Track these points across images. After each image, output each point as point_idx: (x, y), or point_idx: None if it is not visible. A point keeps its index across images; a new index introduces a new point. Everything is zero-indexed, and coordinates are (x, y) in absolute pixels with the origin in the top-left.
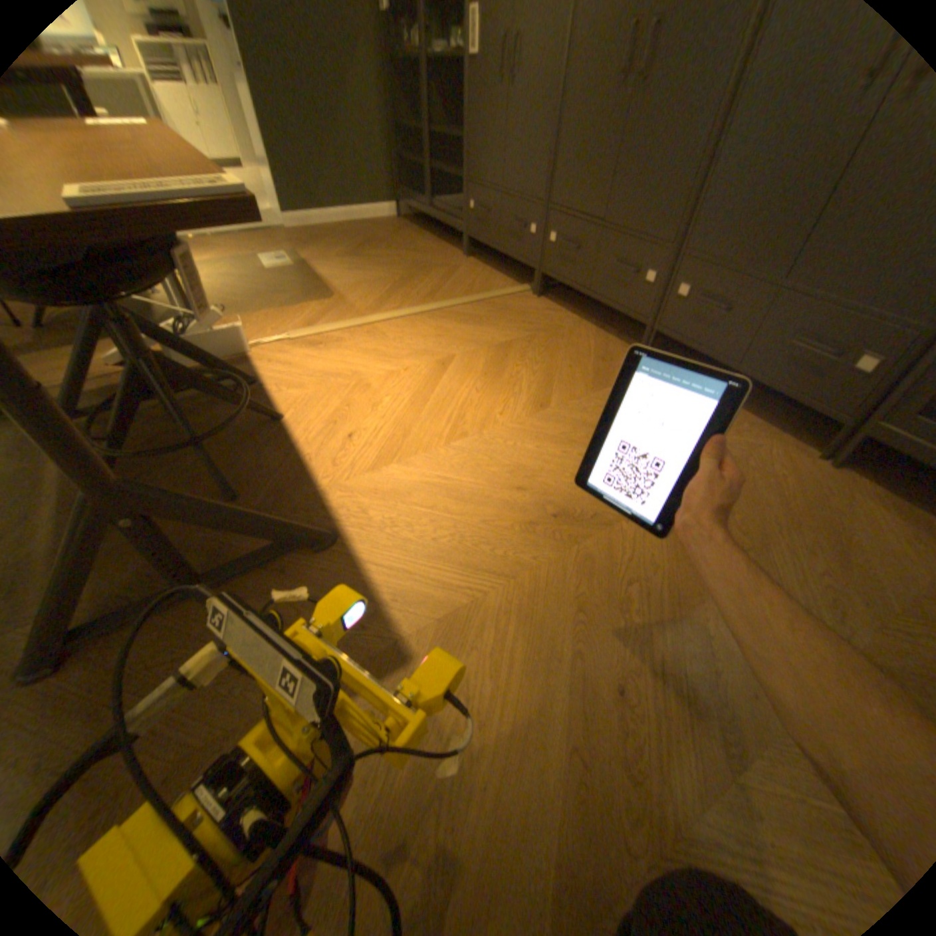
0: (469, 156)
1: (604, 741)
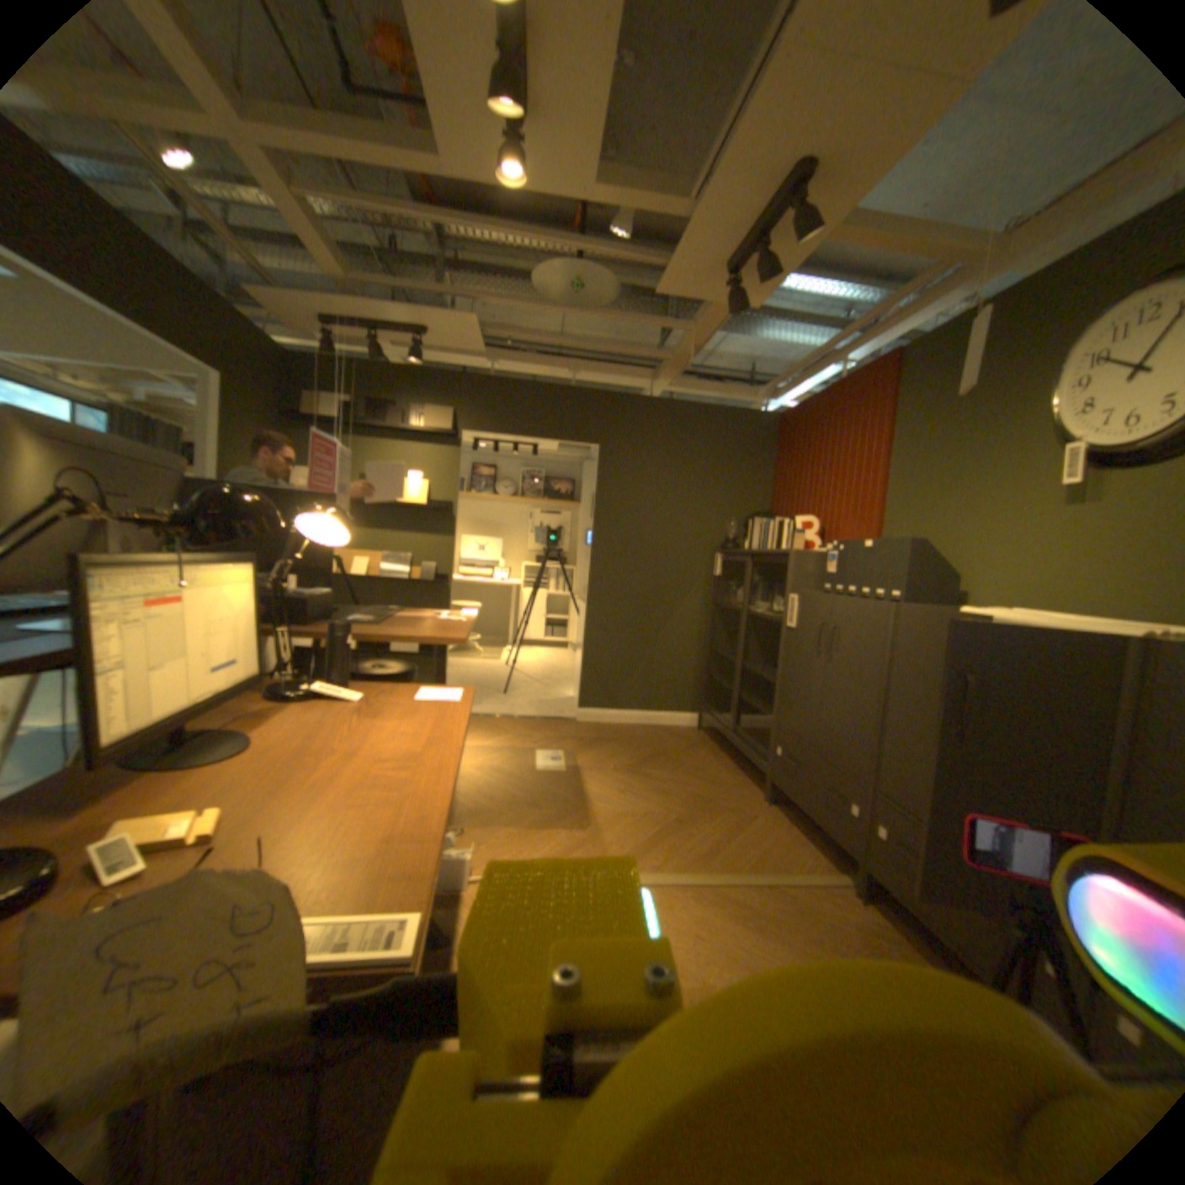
0: (778, 703)
1: None
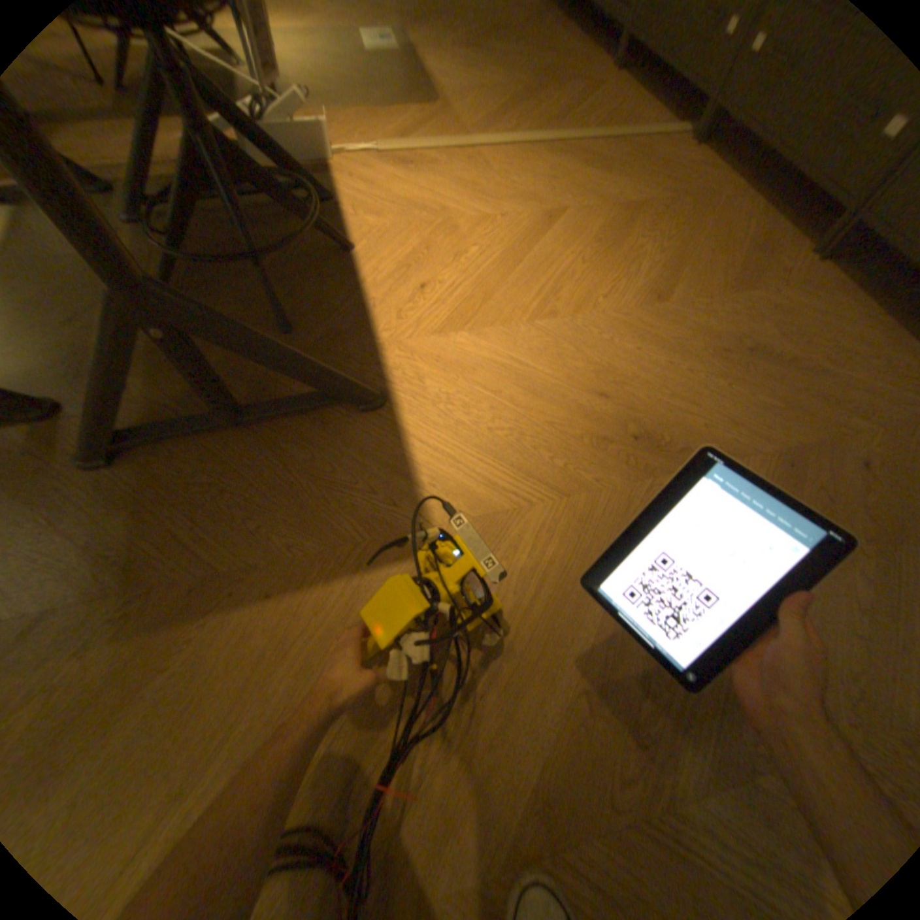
0: None
1: (619, 693)
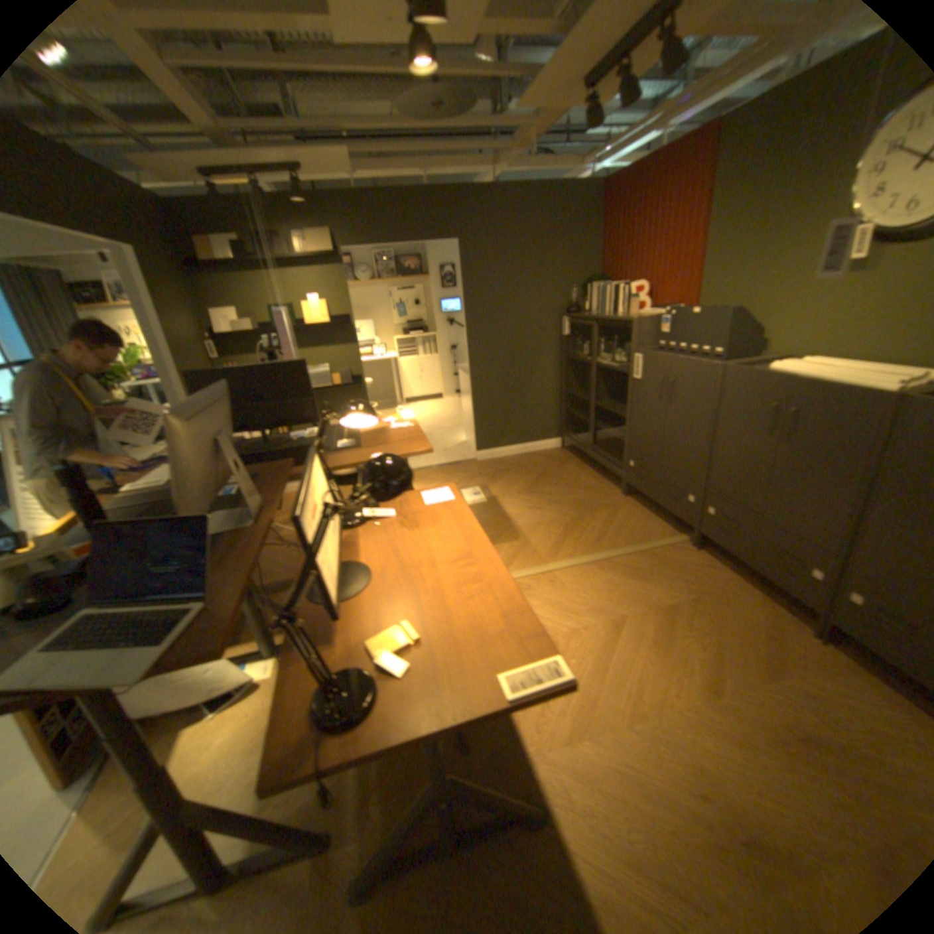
0: (630, 433)
1: None
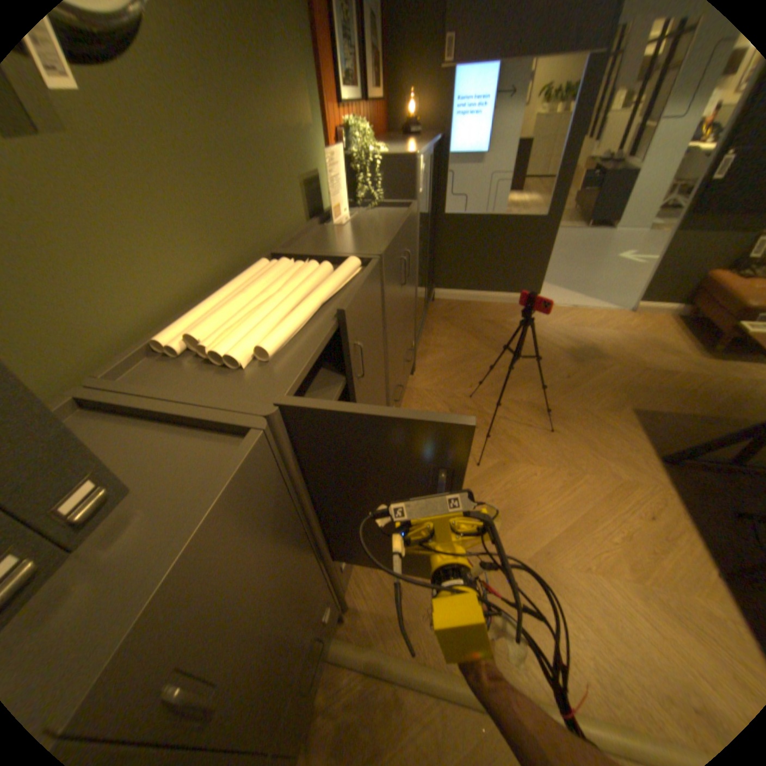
0: None
1: (580, 375)
